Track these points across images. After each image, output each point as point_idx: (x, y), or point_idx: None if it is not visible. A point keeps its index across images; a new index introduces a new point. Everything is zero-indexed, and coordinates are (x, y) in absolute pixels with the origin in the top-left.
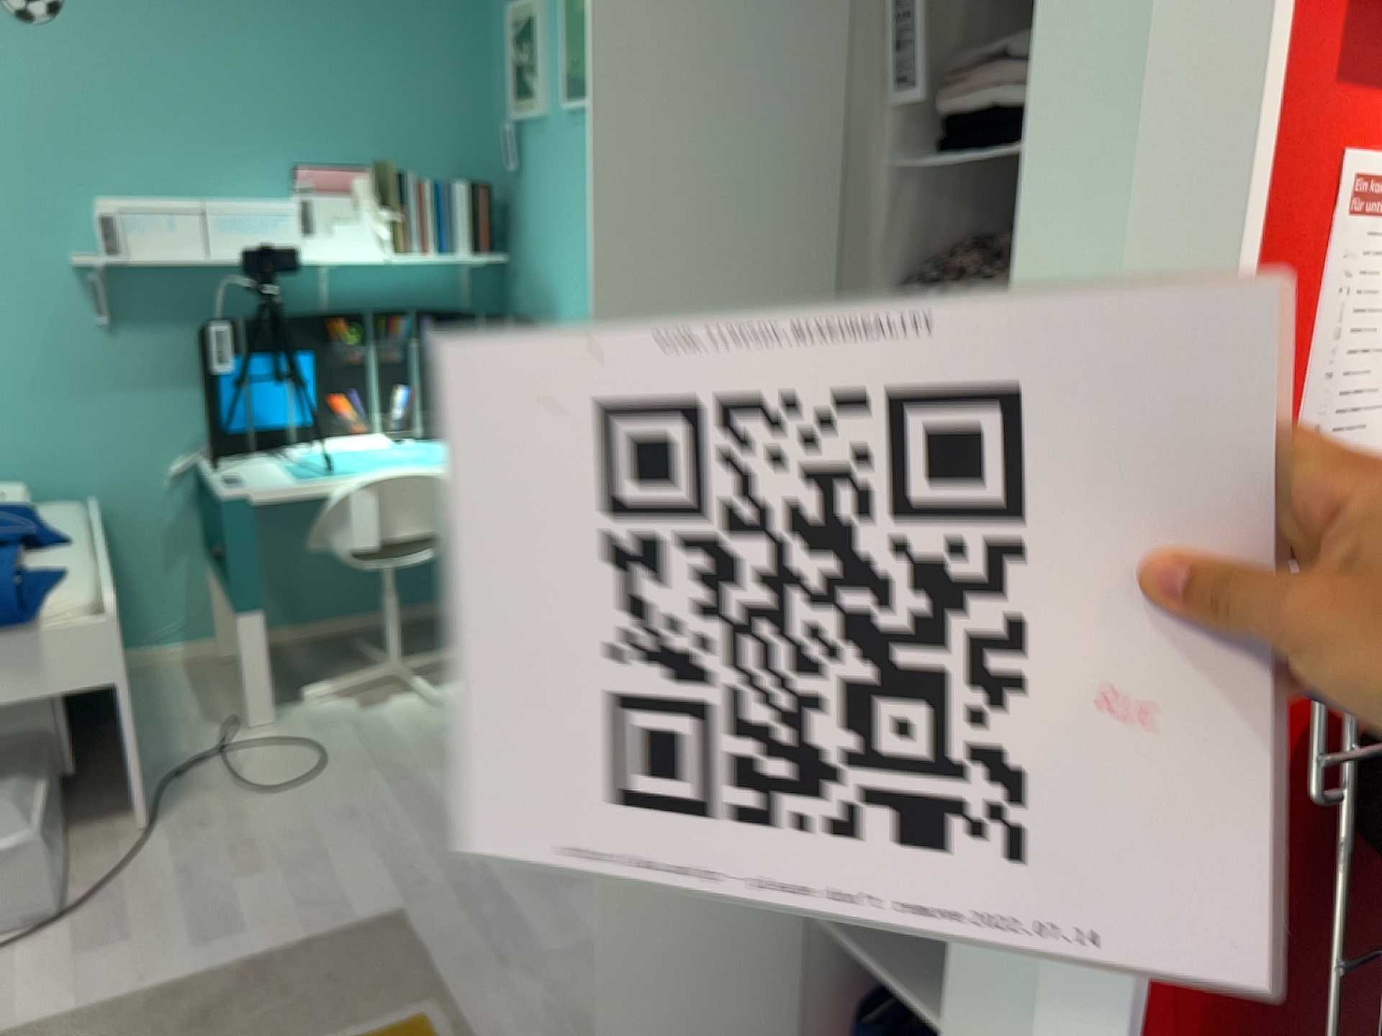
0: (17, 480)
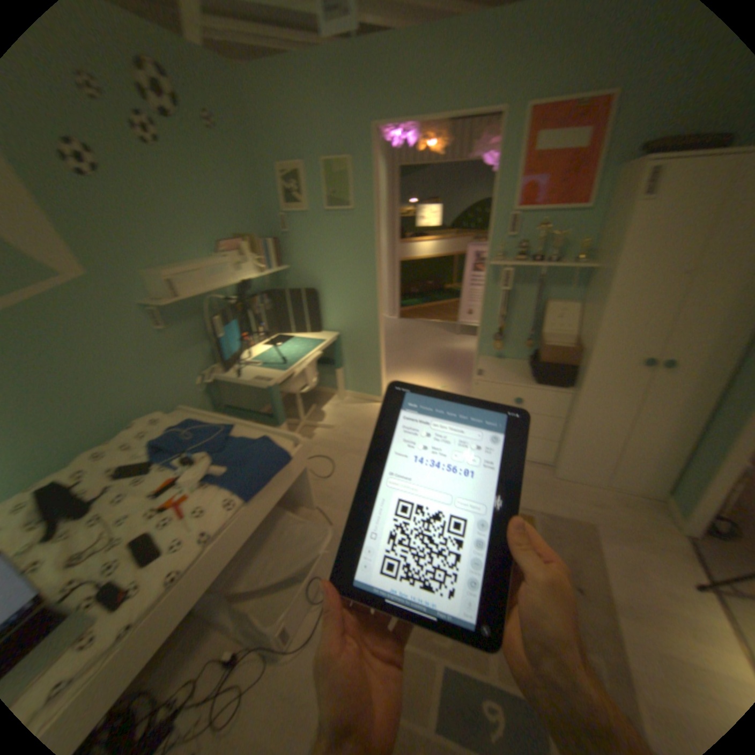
0: (138, 412)
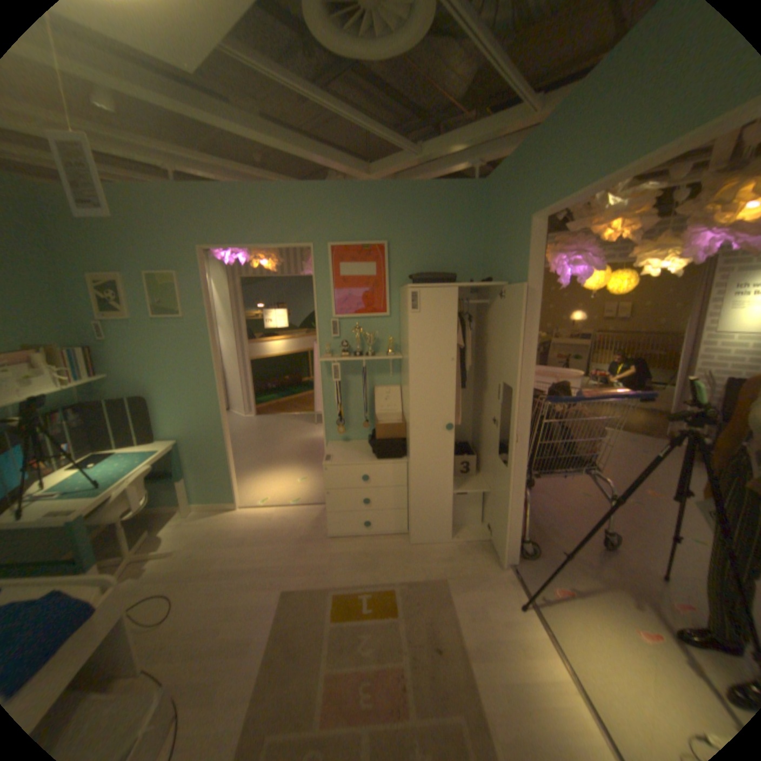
0: None
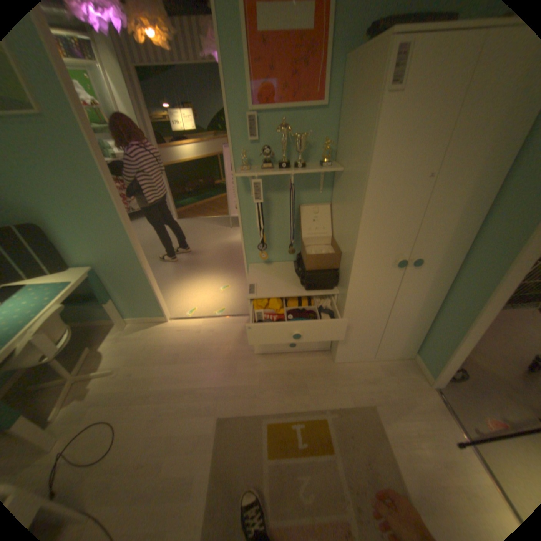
0: None
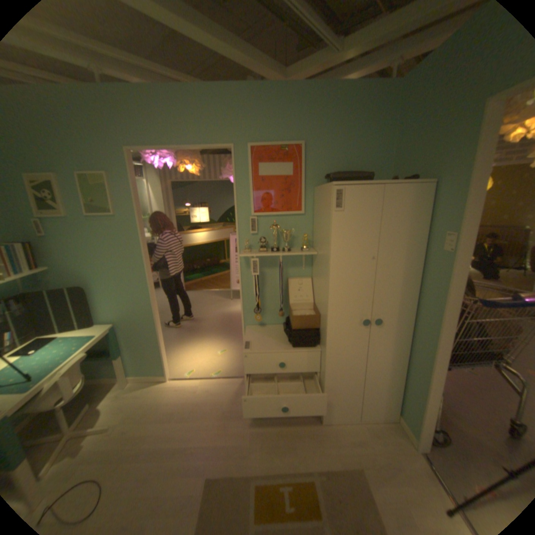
0: None
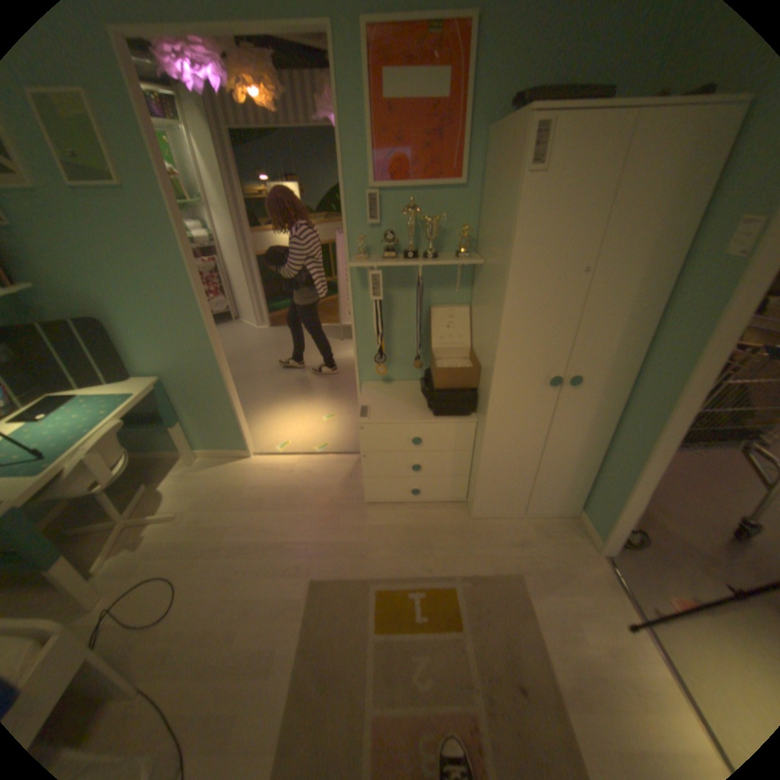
0: None
